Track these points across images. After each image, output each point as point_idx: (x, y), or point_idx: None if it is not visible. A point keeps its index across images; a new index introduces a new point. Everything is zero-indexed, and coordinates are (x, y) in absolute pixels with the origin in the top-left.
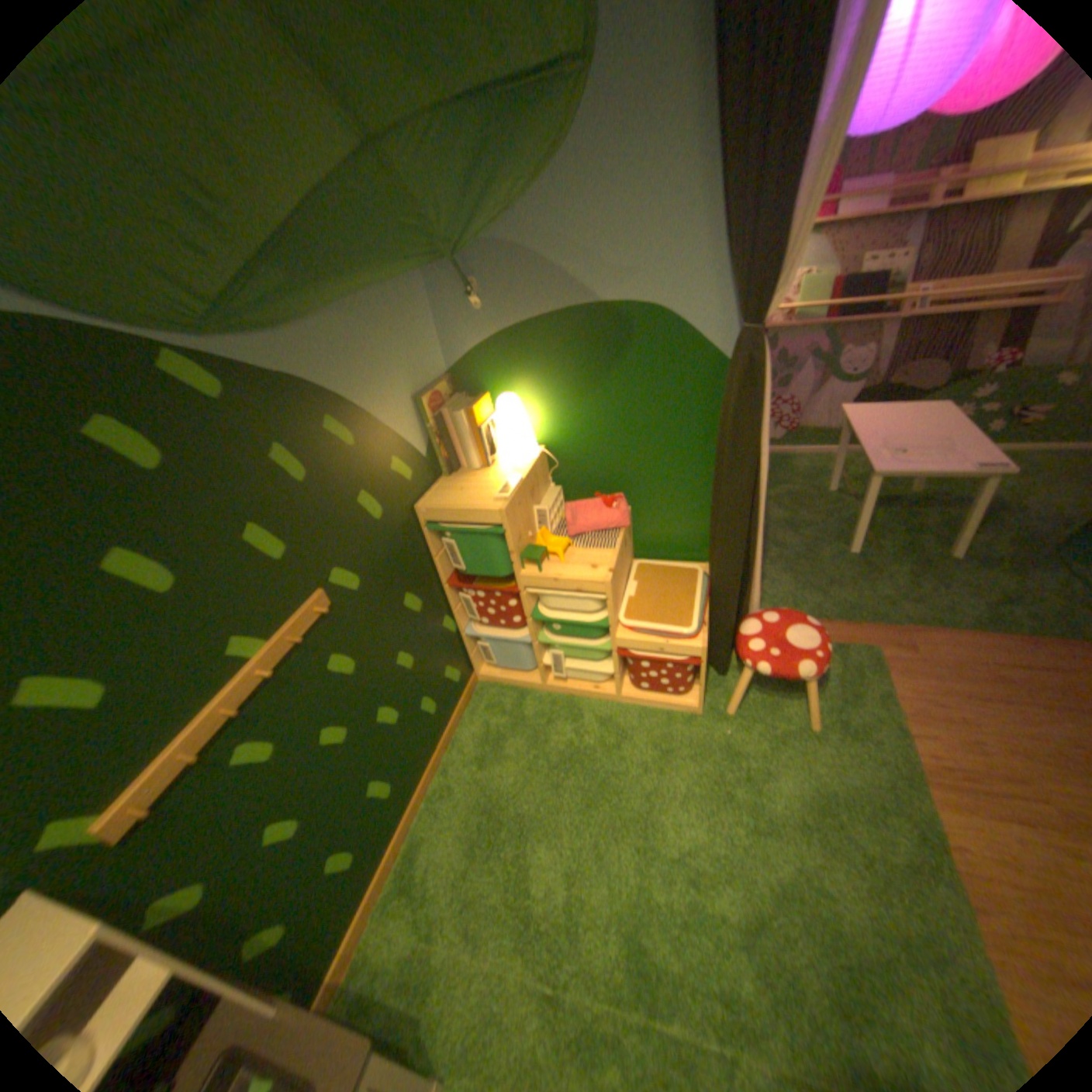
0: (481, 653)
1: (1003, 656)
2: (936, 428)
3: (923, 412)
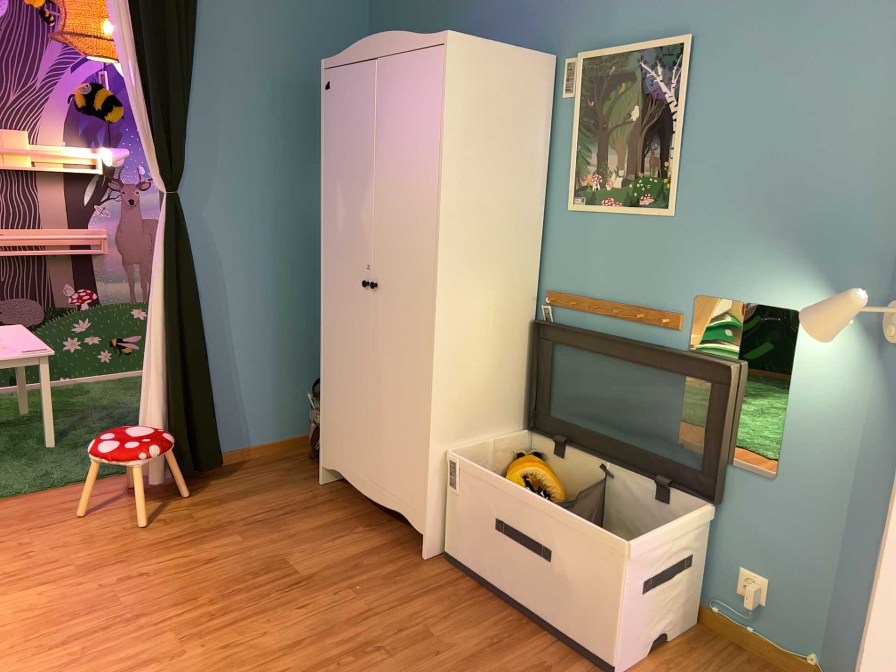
0: None
1: (70, 496)
2: (6, 337)
3: (2, 329)
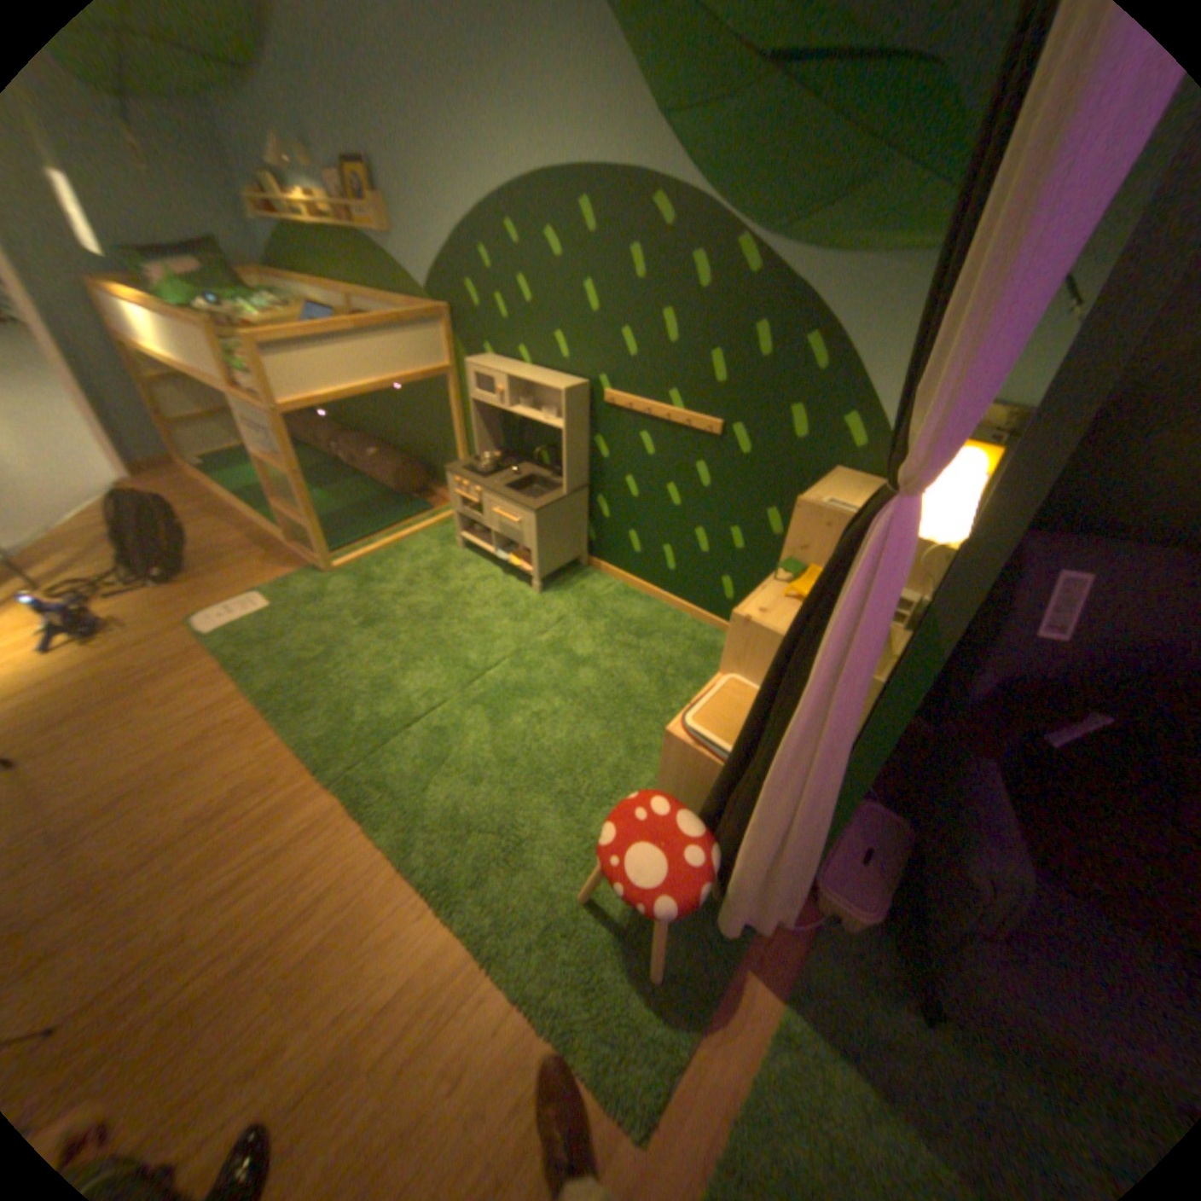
0: None
1: None
2: None
3: None
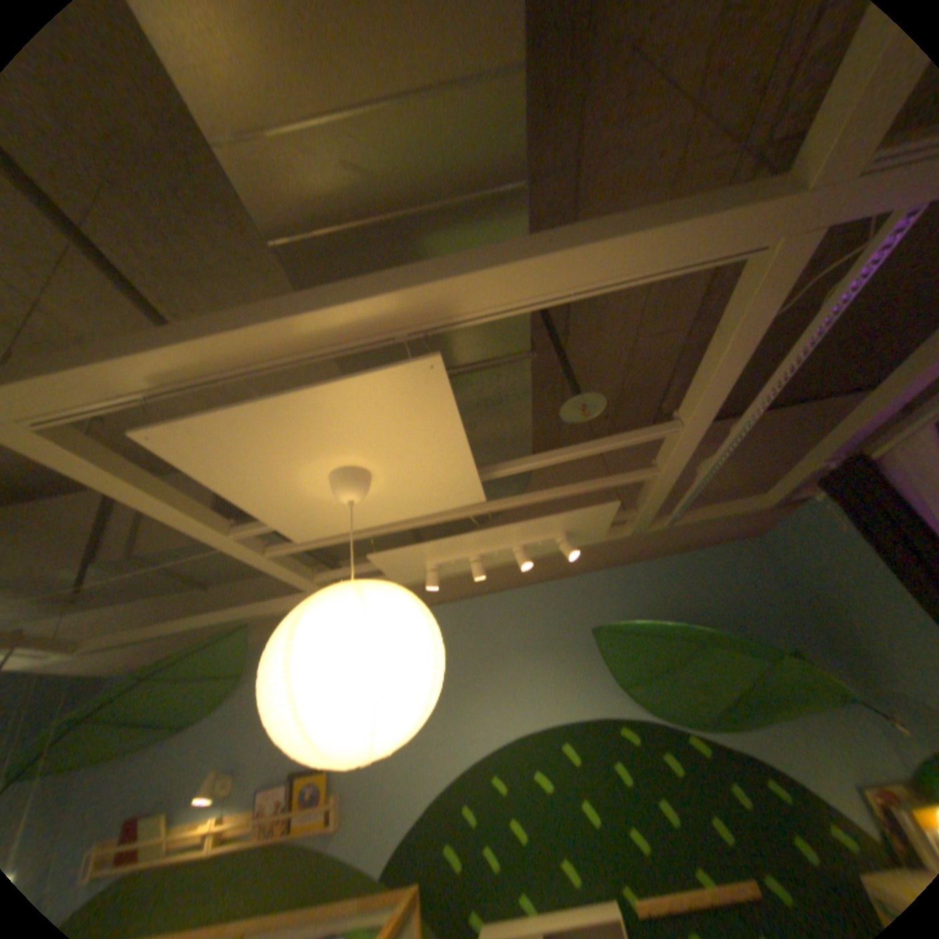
0: None
1: None
2: None
3: None
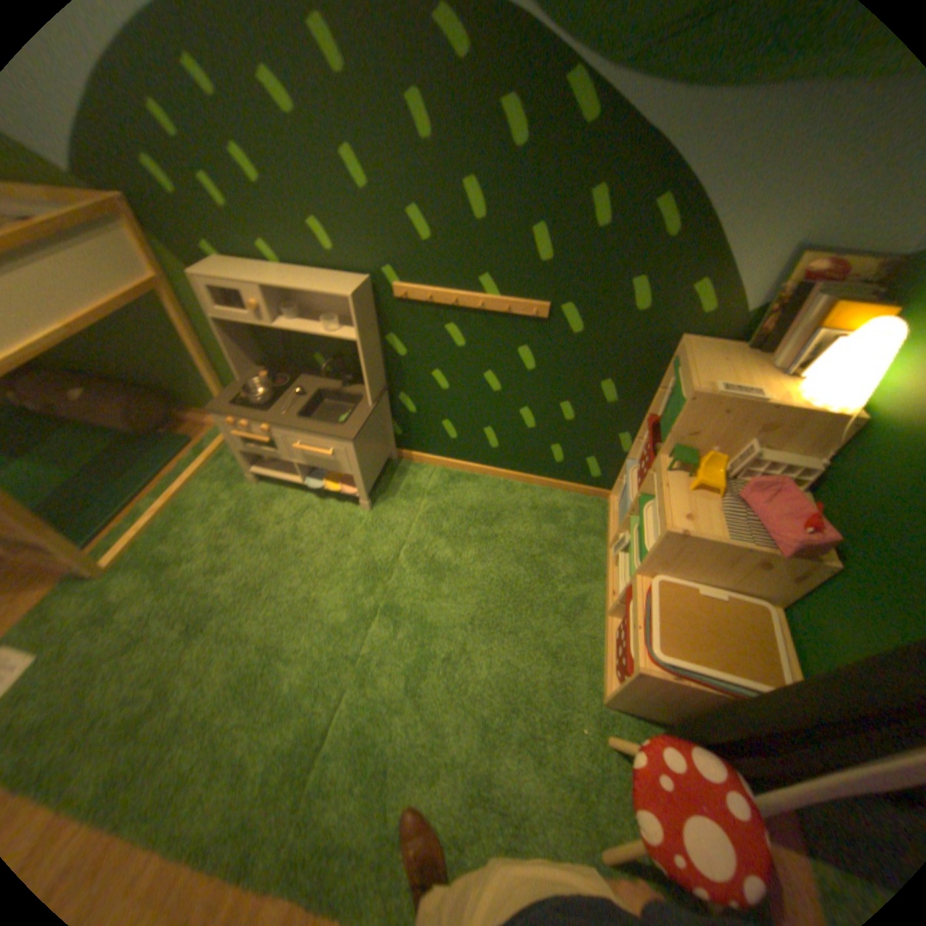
0: (618, 485)
1: None
2: None
3: None
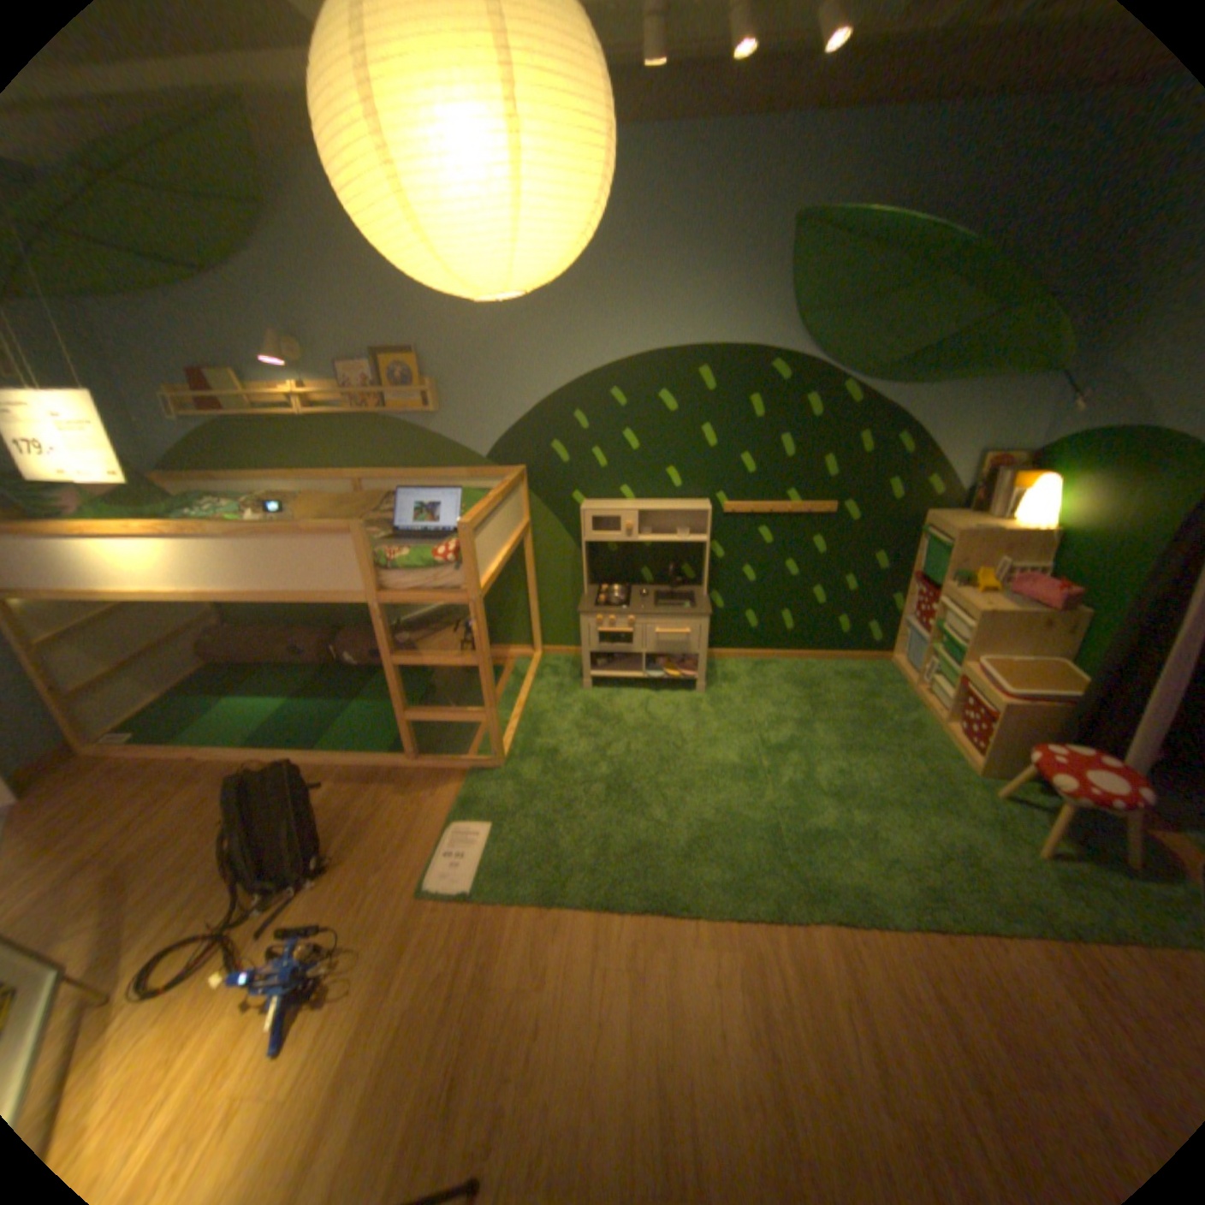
0: (901, 638)
1: None
2: None
3: None
